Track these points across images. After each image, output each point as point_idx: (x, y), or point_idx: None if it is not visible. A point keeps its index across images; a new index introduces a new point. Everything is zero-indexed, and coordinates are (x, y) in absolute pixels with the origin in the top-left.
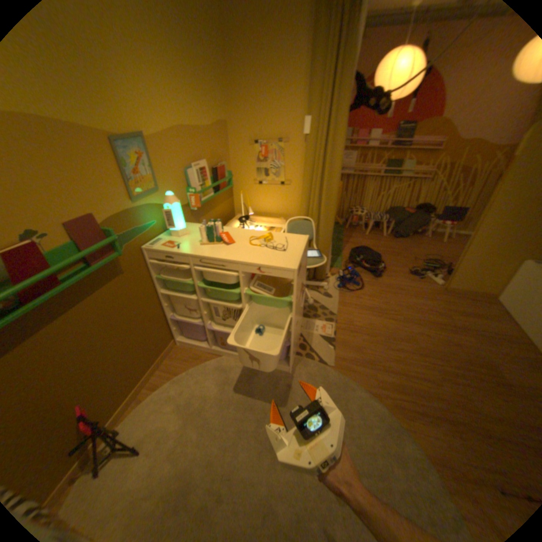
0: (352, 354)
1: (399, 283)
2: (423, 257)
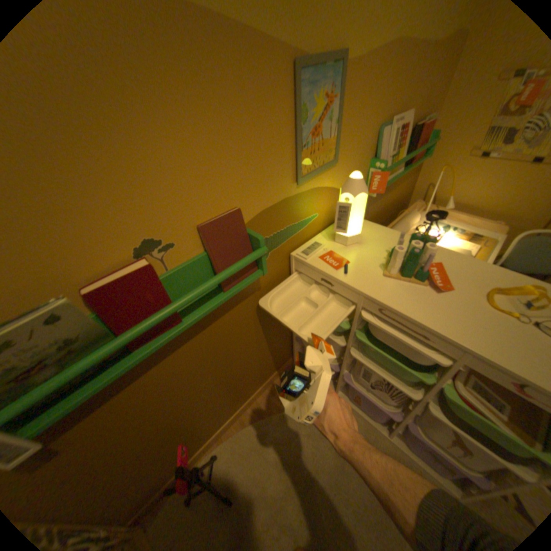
0: None
1: None
2: None
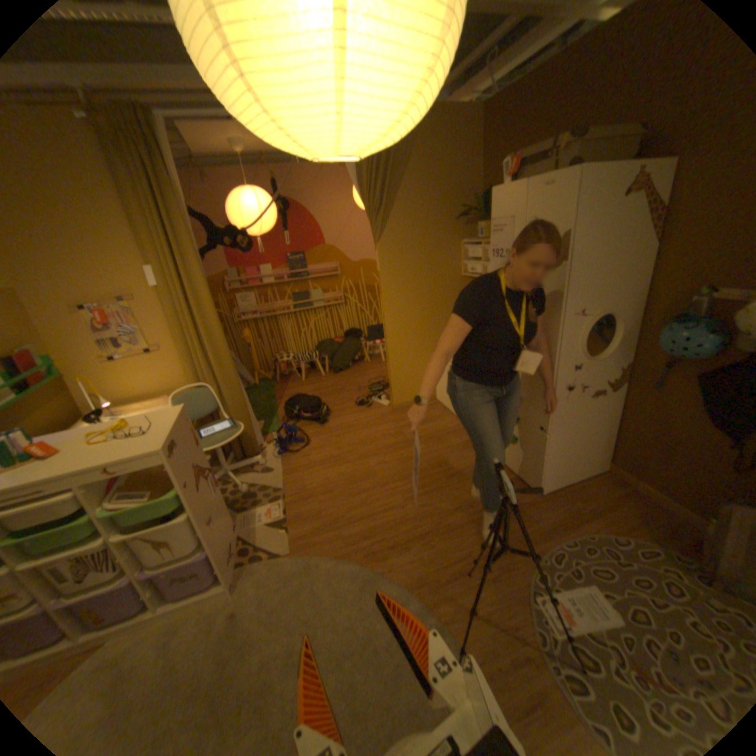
0: (308, 526)
1: (347, 421)
2: (366, 384)
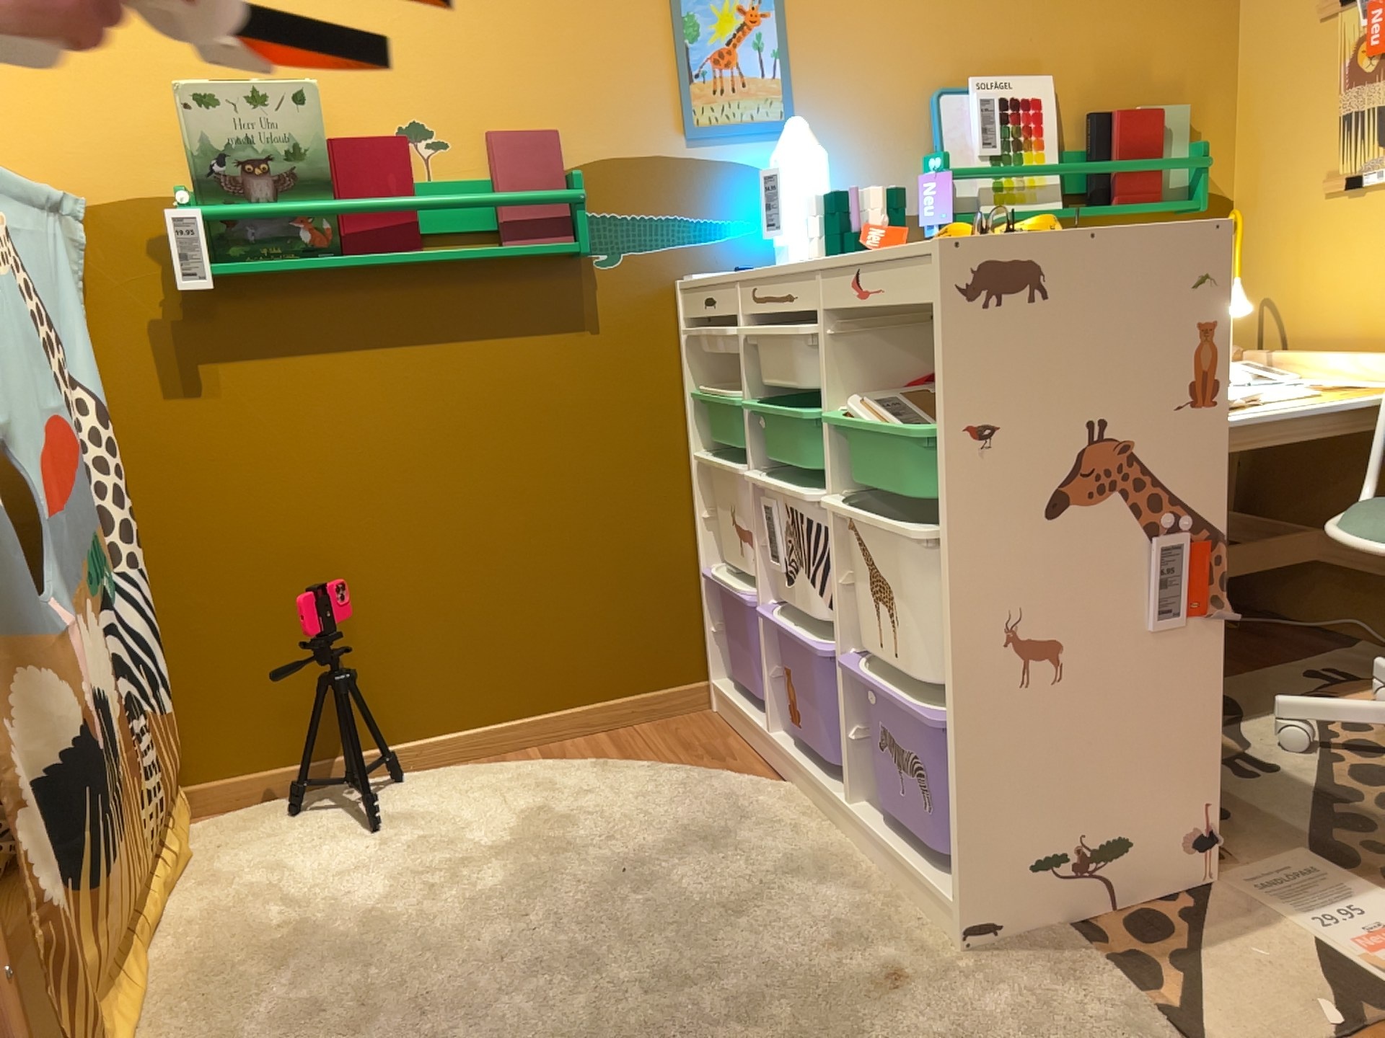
0: None
1: None
2: None
